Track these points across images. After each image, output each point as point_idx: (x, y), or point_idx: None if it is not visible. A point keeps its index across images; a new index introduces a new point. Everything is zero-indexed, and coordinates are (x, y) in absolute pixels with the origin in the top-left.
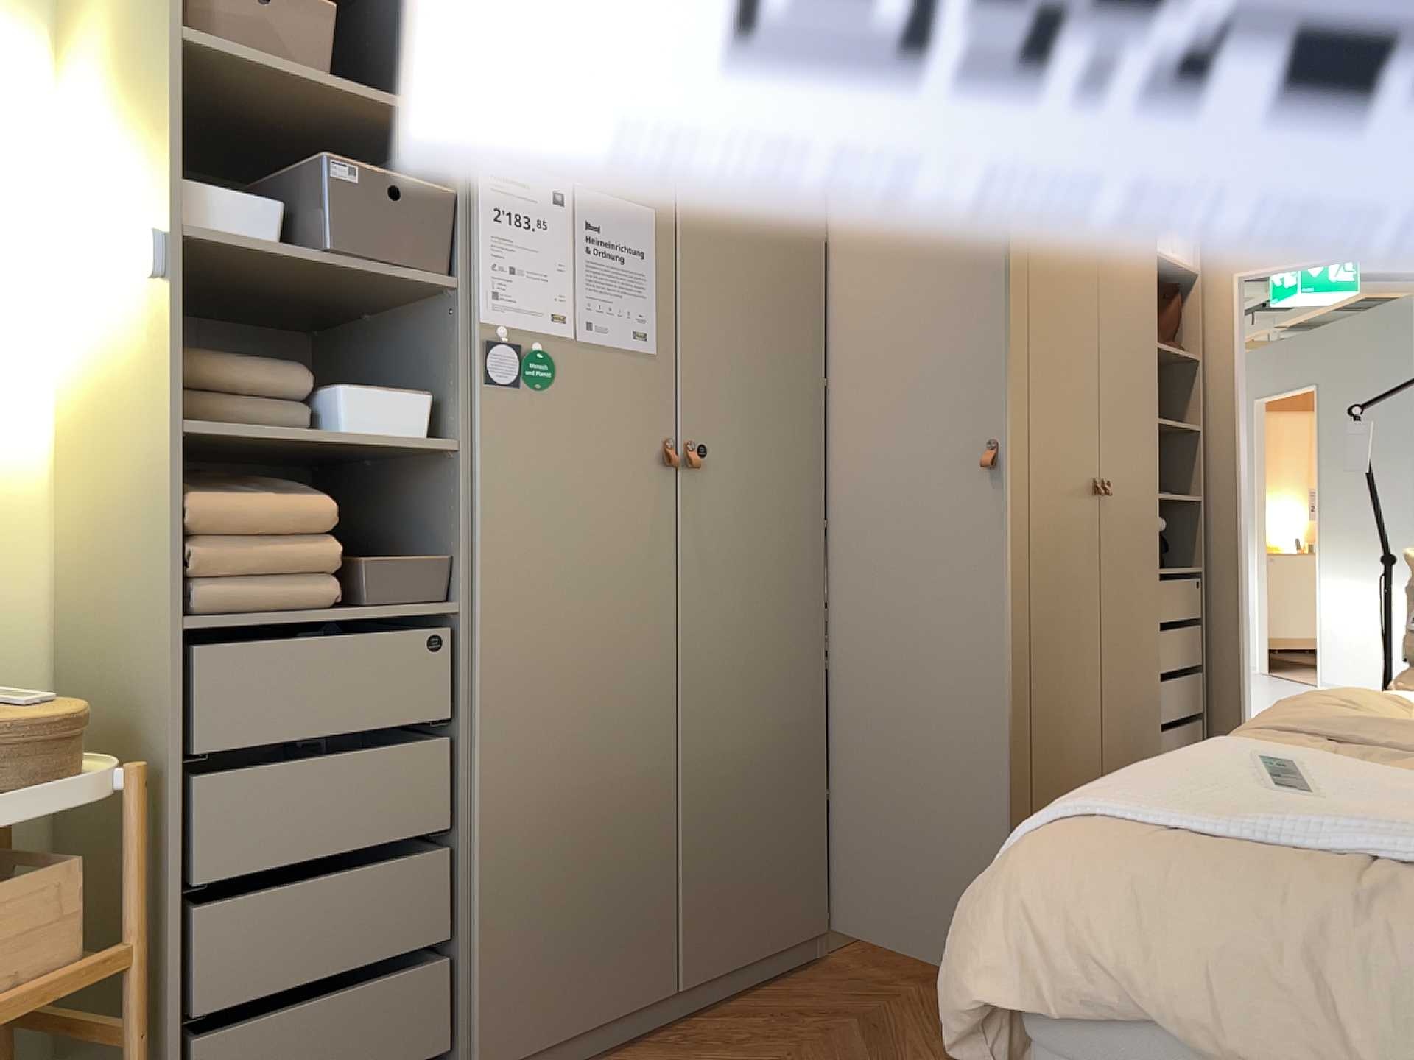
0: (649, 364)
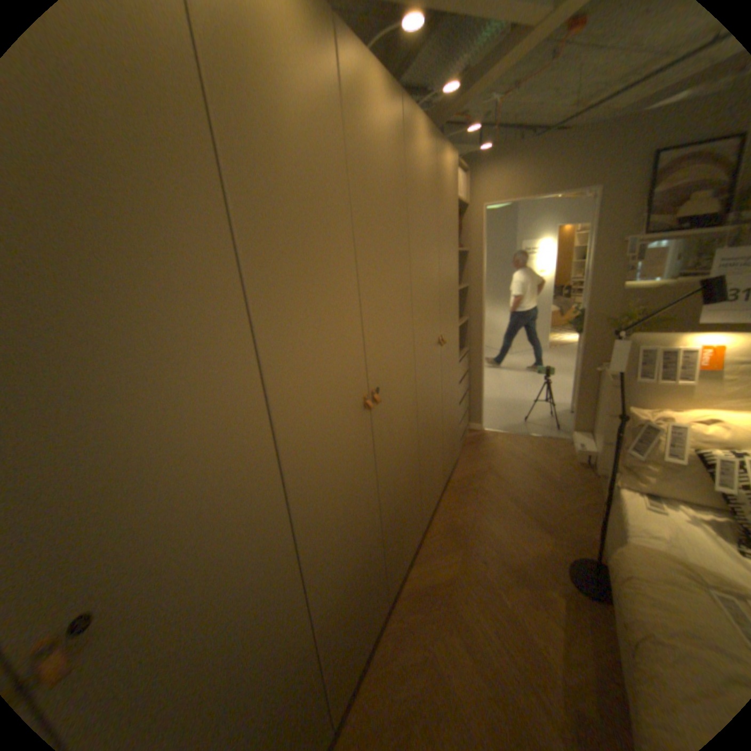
0: None
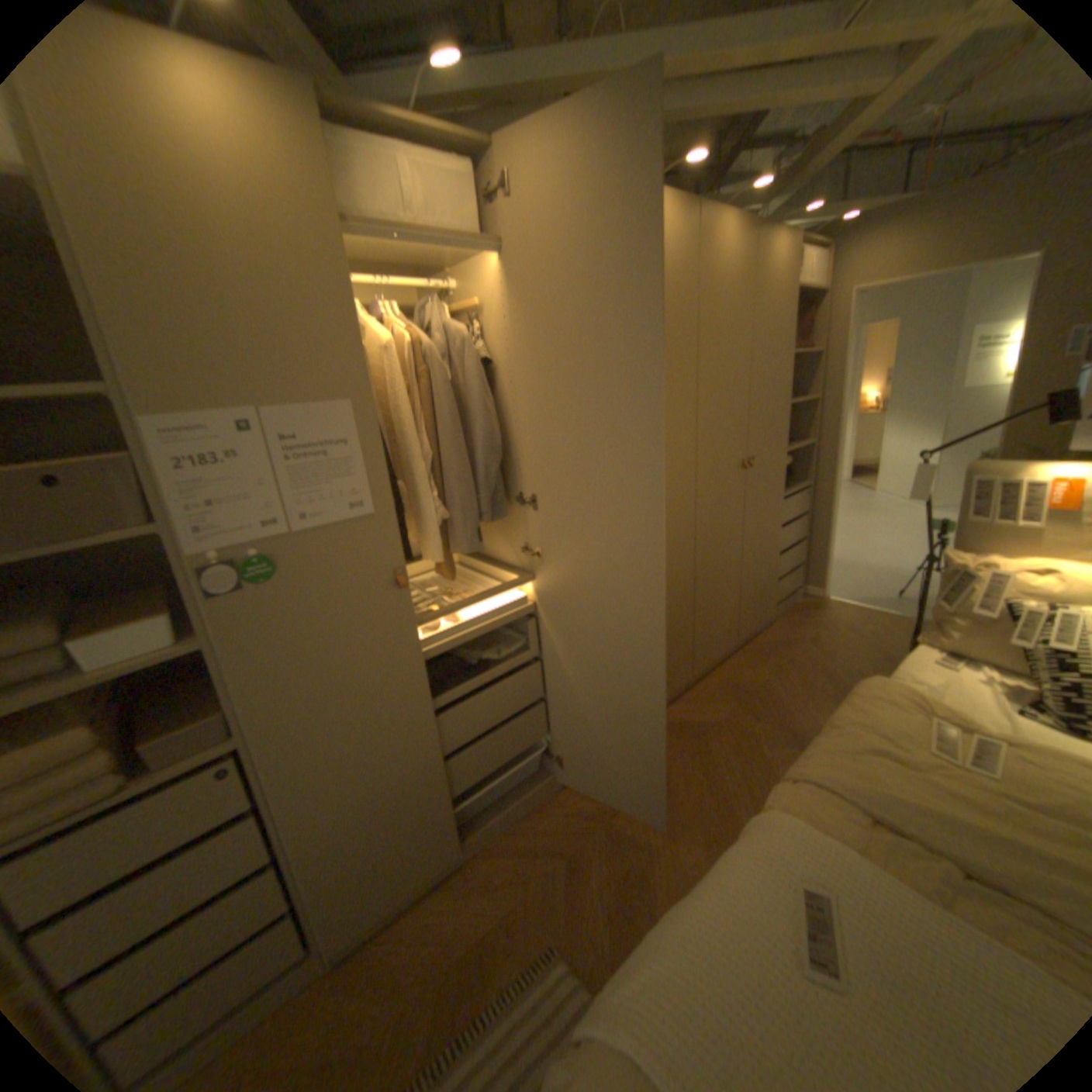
0: (370, 524)
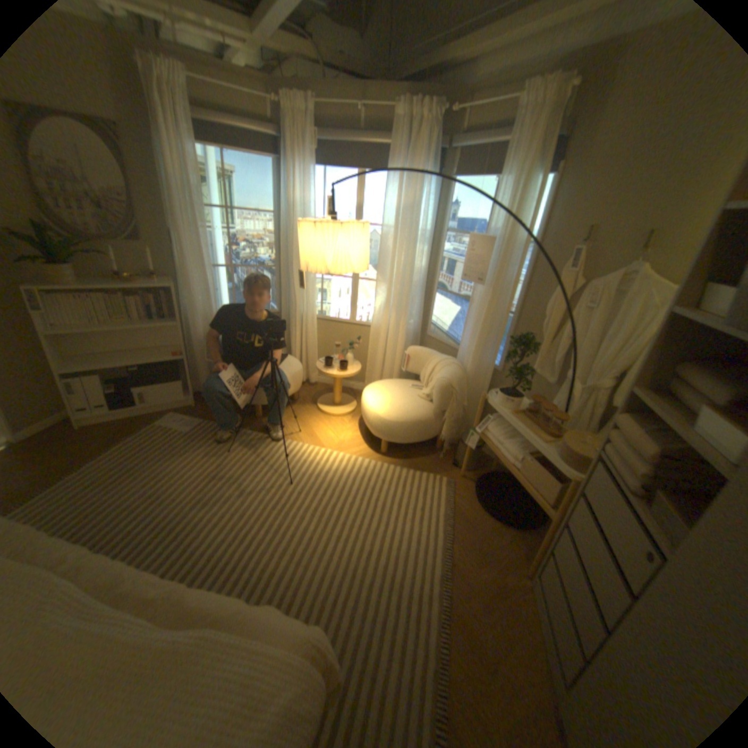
0: None
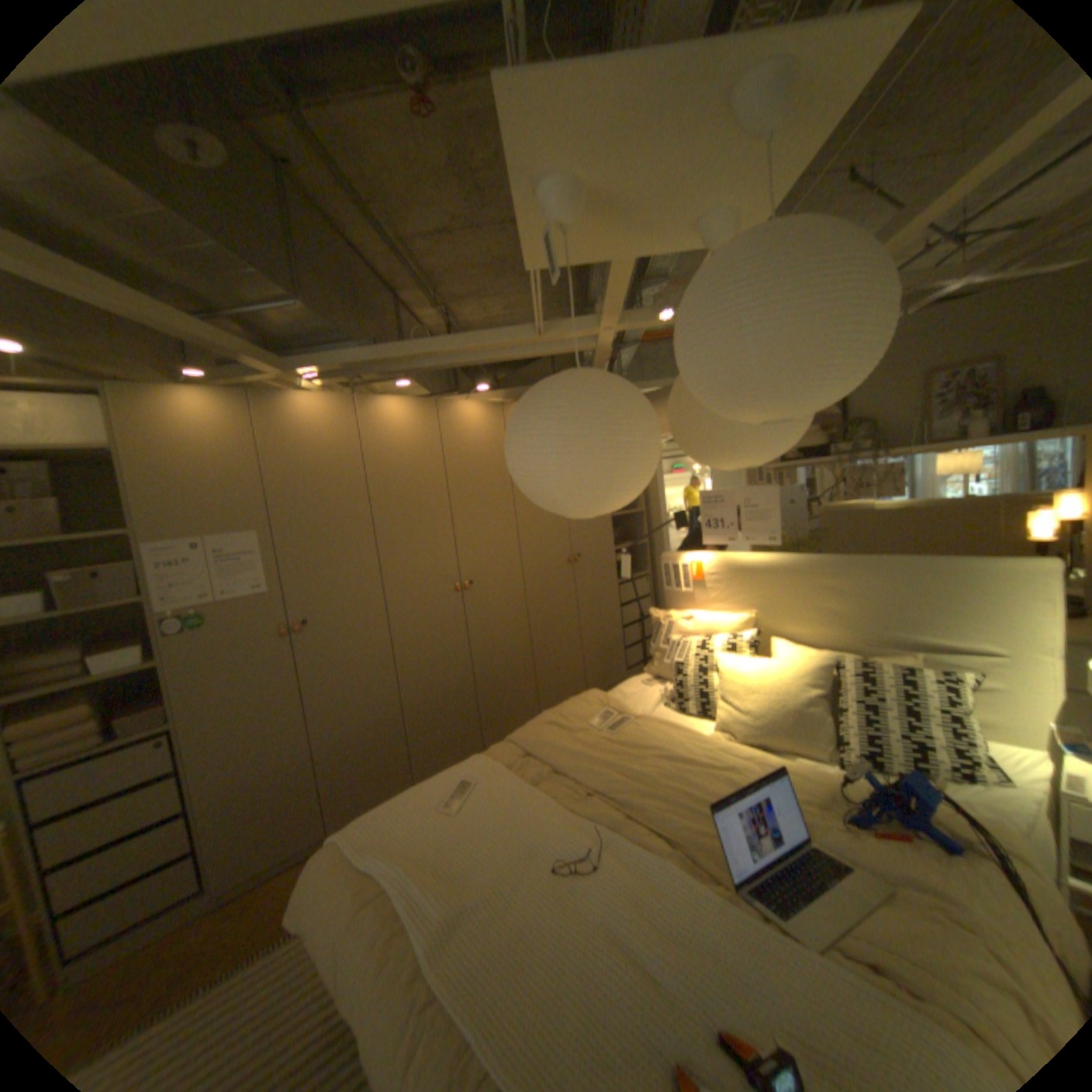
0: (263, 598)
